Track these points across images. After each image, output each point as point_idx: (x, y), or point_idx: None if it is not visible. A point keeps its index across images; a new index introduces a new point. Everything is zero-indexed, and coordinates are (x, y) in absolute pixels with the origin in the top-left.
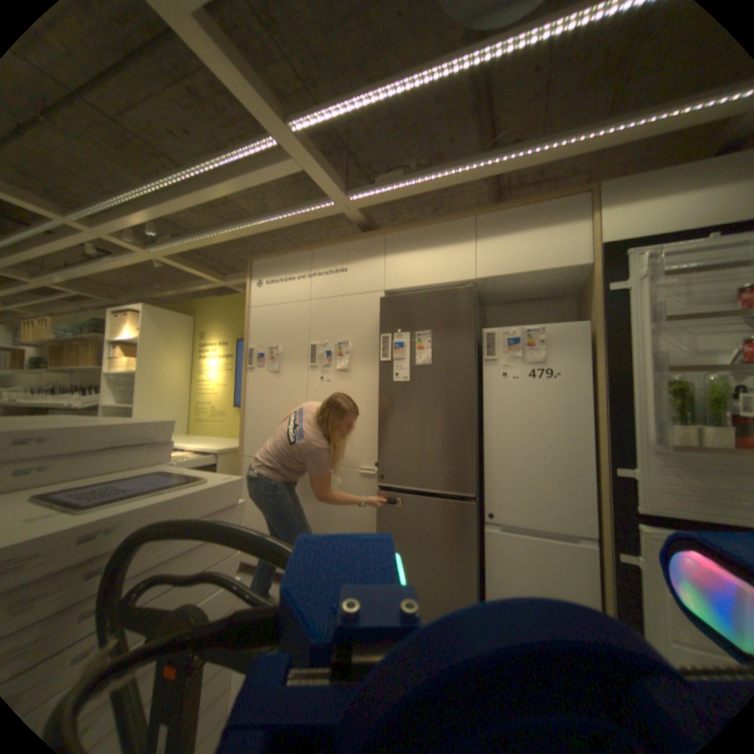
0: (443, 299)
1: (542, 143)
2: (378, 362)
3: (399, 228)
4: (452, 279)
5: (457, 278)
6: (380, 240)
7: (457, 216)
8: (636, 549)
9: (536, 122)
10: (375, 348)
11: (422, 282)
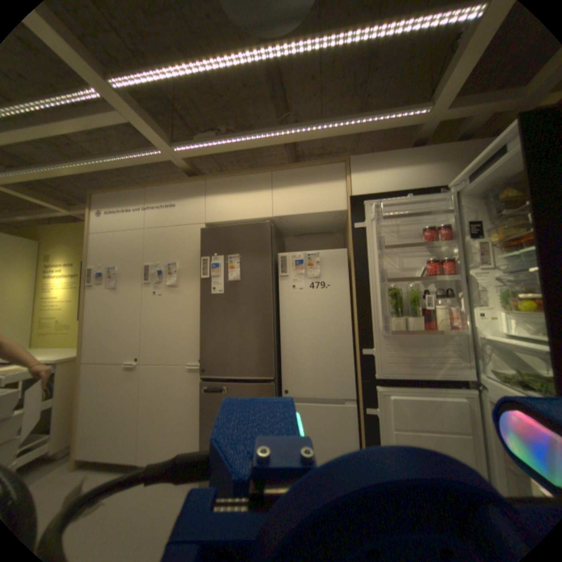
0: (248, 231)
1: (310, 125)
2: (201, 279)
3: (216, 176)
4: (255, 216)
5: (259, 216)
6: (202, 184)
7: (258, 171)
8: (375, 403)
9: (309, 111)
10: (198, 268)
11: (234, 218)
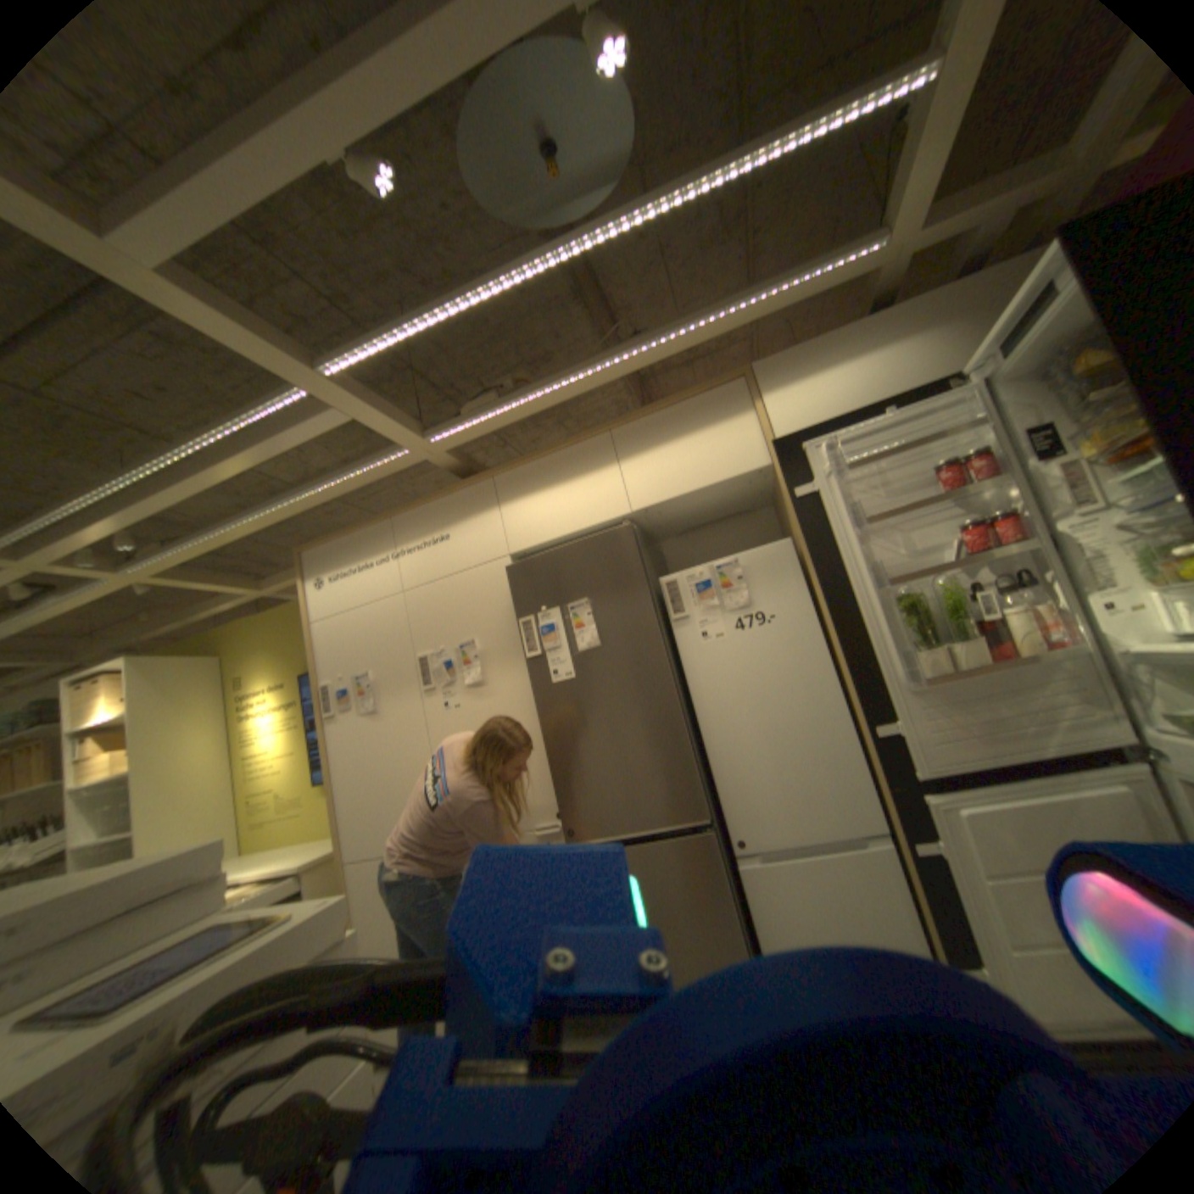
0: (594, 550)
1: (664, 332)
2: (525, 659)
3: (510, 465)
4: (599, 519)
5: (606, 516)
6: (488, 485)
7: (585, 435)
8: (931, 831)
9: (654, 304)
10: (515, 640)
11: (560, 532)
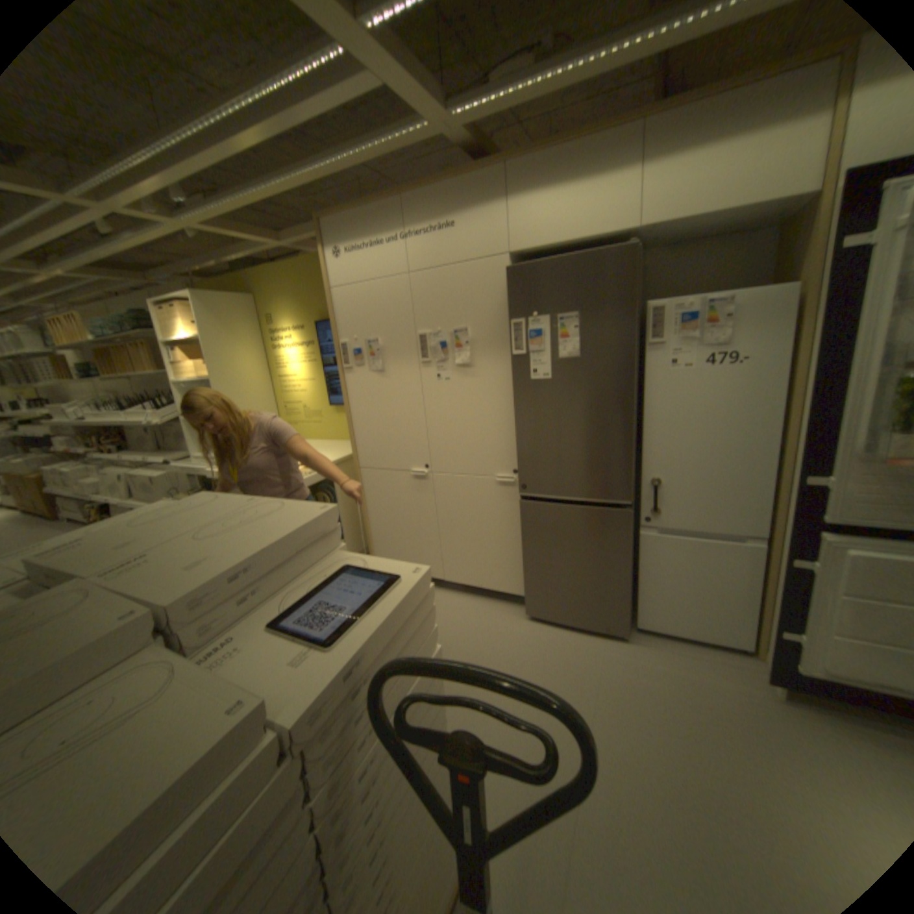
0: (596, 265)
1: None
2: (509, 353)
3: (527, 151)
4: (607, 229)
5: (614, 227)
6: (500, 171)
7: (616, 123)
8: (814, 556)
9: None
10: (503, 335)
11: (564, 237)
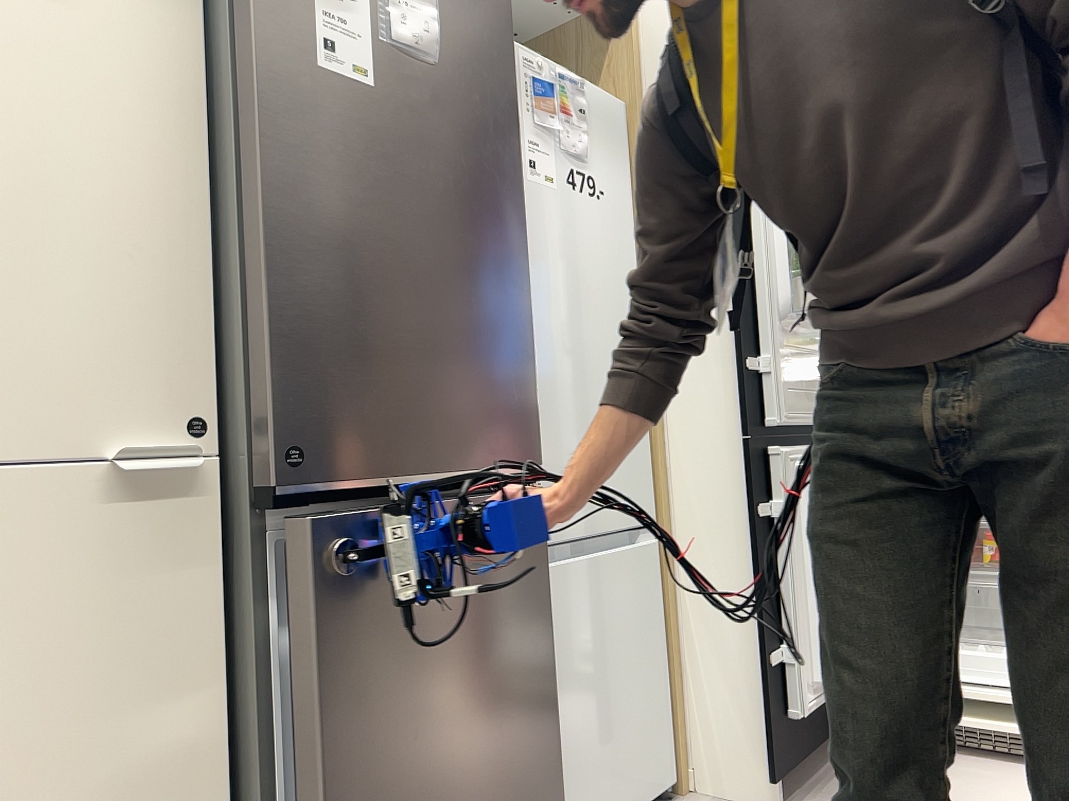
0: None
1: None
2: None
3: None
4: None
5: None
6: None
7: None
8: (769, 489)
9: None
10: None
11: None
